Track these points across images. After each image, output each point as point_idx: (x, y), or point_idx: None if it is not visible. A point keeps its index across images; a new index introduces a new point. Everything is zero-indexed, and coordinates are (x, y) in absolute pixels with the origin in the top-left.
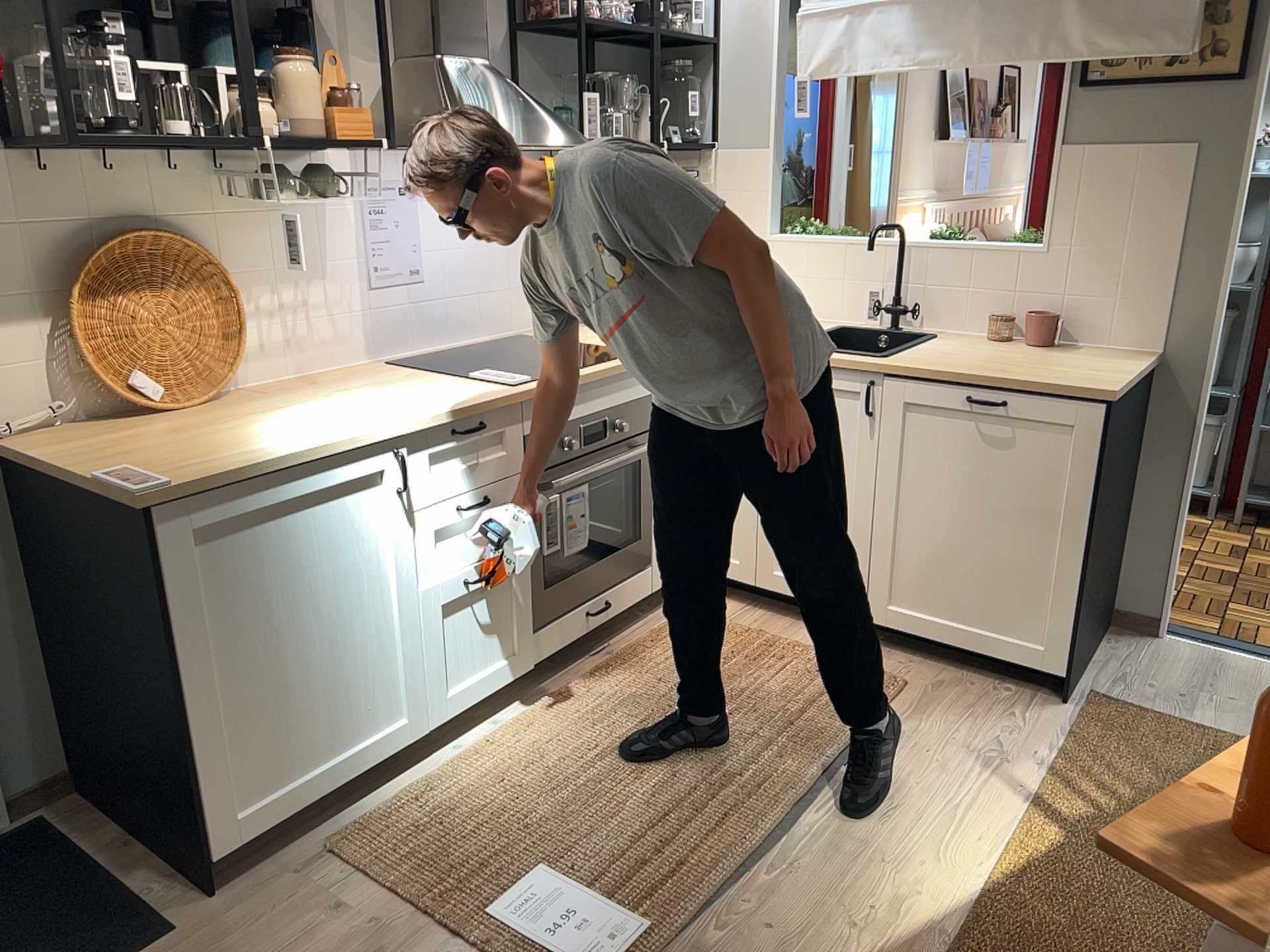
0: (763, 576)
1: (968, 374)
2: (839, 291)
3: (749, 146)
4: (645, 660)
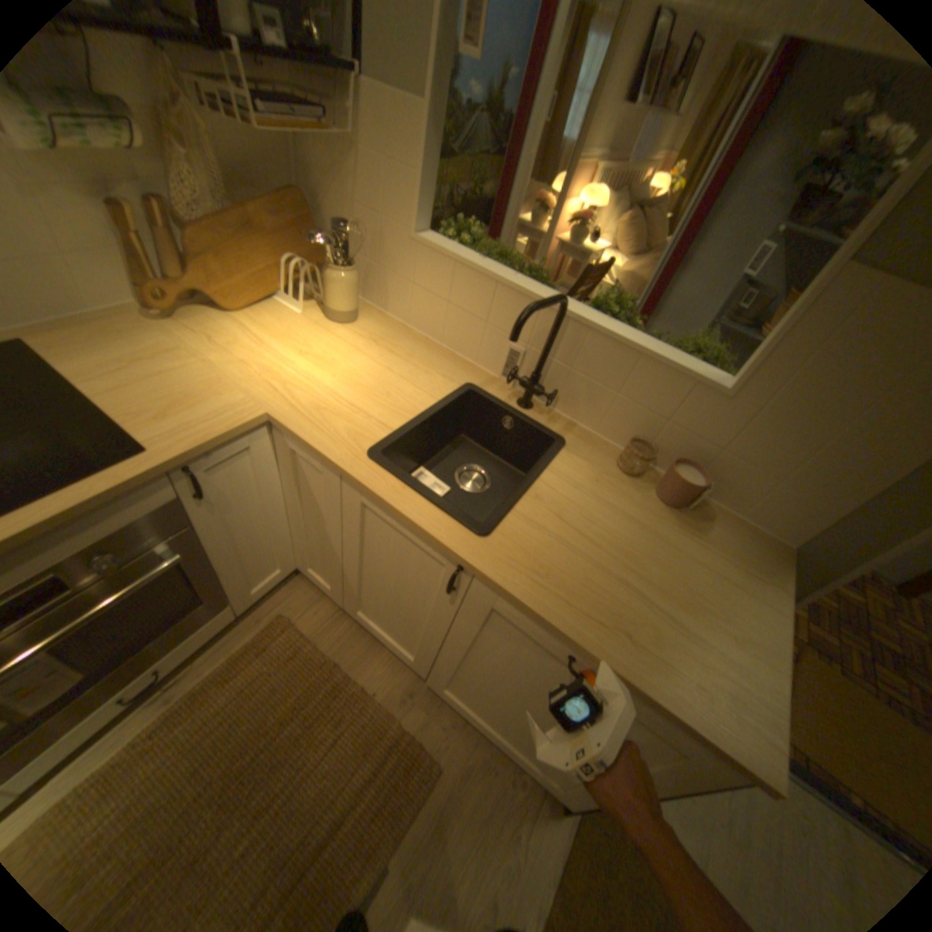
0: (347, 608)
1: (581, 643)
2: (478, 332)
3: (402, 85)
4: (195, 723)
